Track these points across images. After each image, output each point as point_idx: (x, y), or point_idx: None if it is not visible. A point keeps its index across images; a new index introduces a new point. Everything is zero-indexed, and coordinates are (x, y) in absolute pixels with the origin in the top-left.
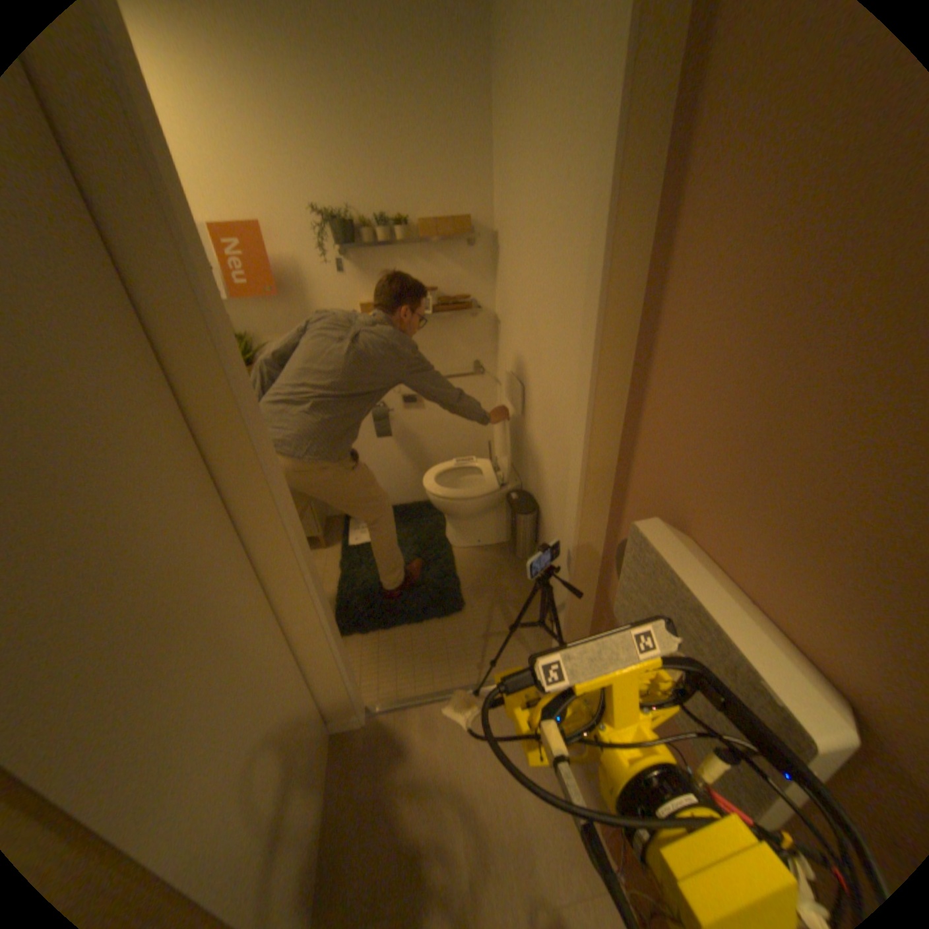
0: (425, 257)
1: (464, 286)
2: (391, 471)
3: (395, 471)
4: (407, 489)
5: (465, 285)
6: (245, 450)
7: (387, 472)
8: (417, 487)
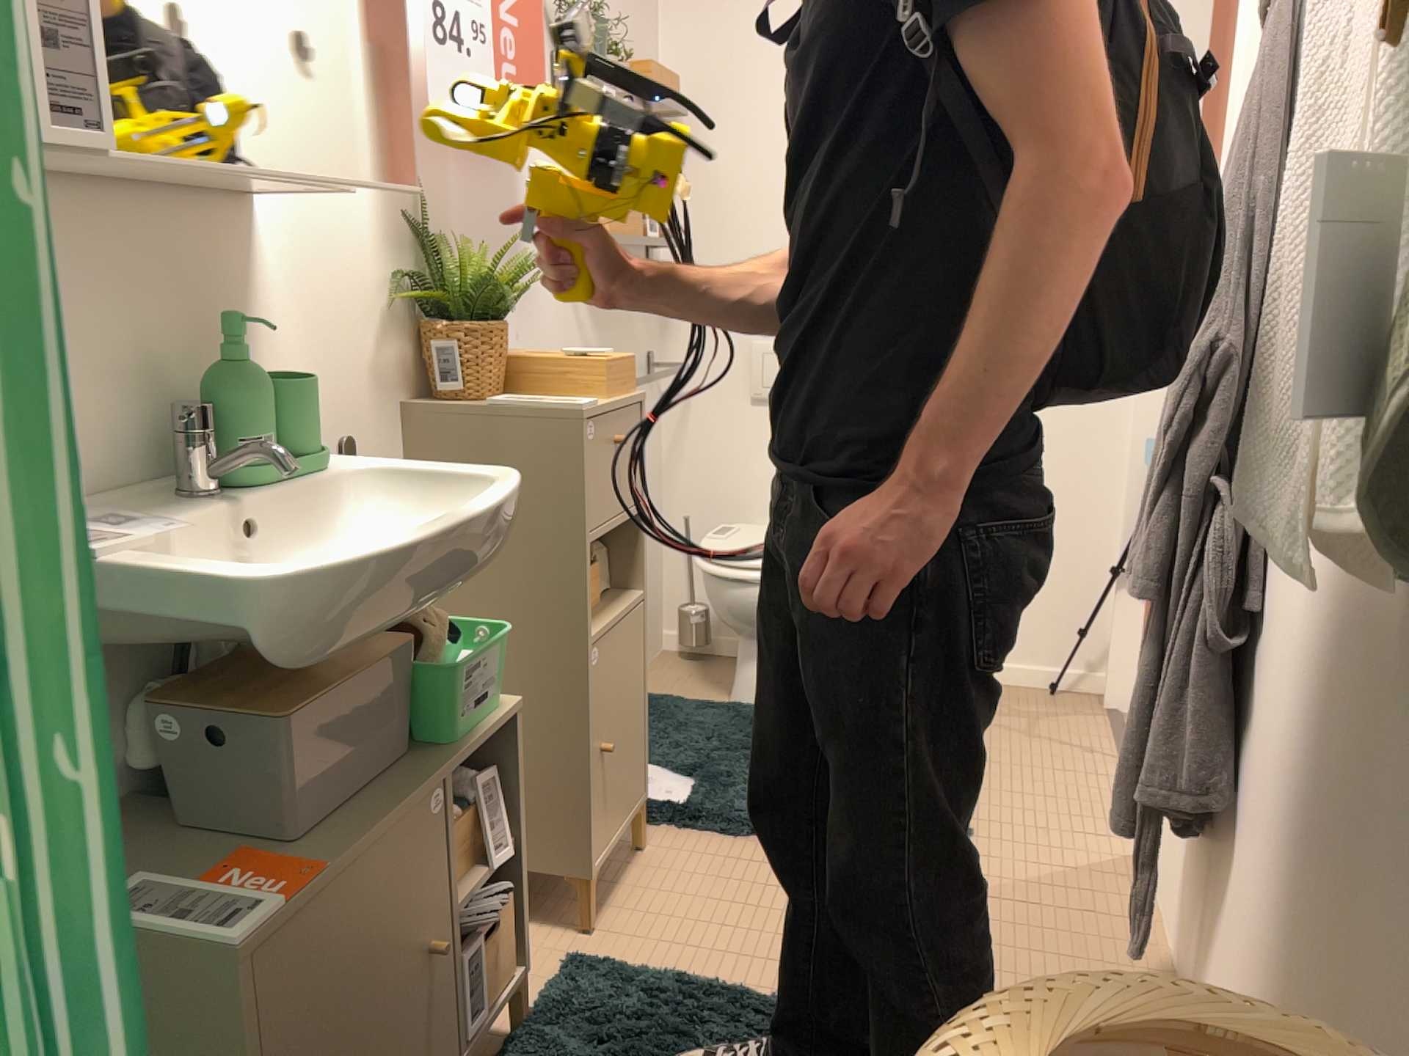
0: None
1: None
2: None
3: None
4: None
5: None
6: None
7: None
8: None
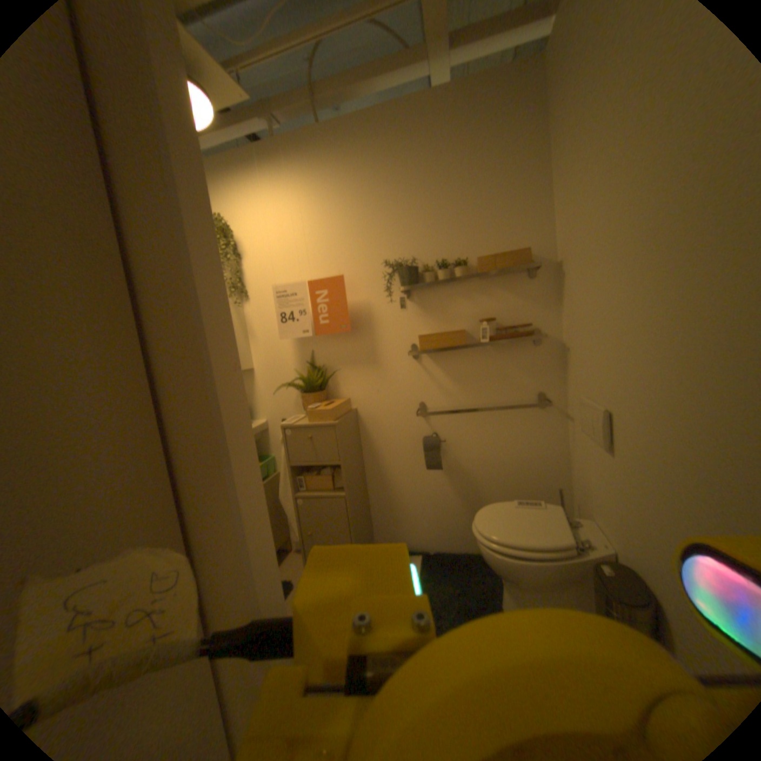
0: (485, 289)
1: (527, 313)
2: (442, 509)
3: (446, 509)
4: (458, 533)
5: (527, 312)
6: (219, 426)
7: (437, 509)
8: (470, 533)
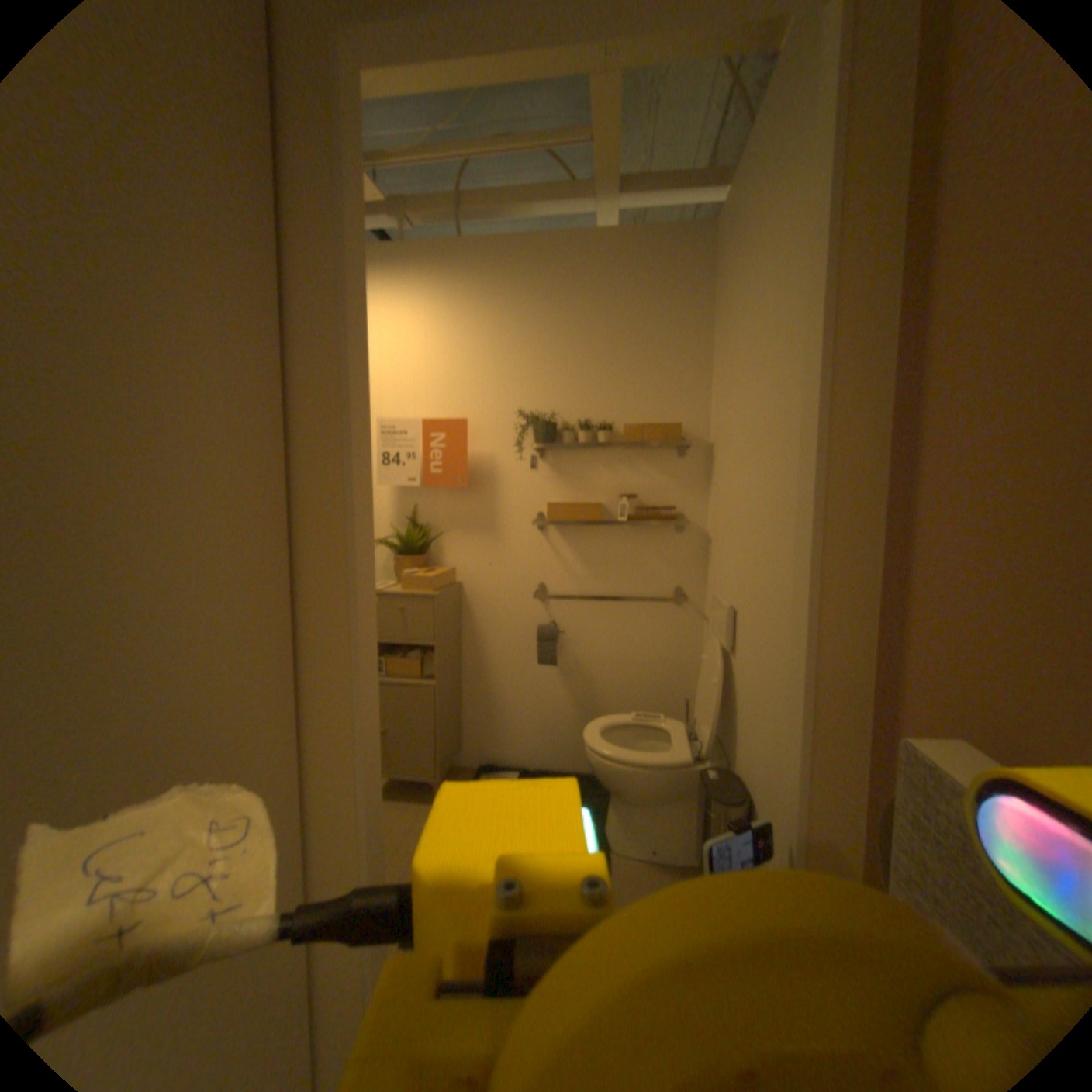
0: (629, 460)
1: (672, 495)
2: (550, 716)
3: (556, 716)
4: (567, 747)
5: (672, 493)
6: (341, 559)
7: (544, 715)
8: (581, 748)
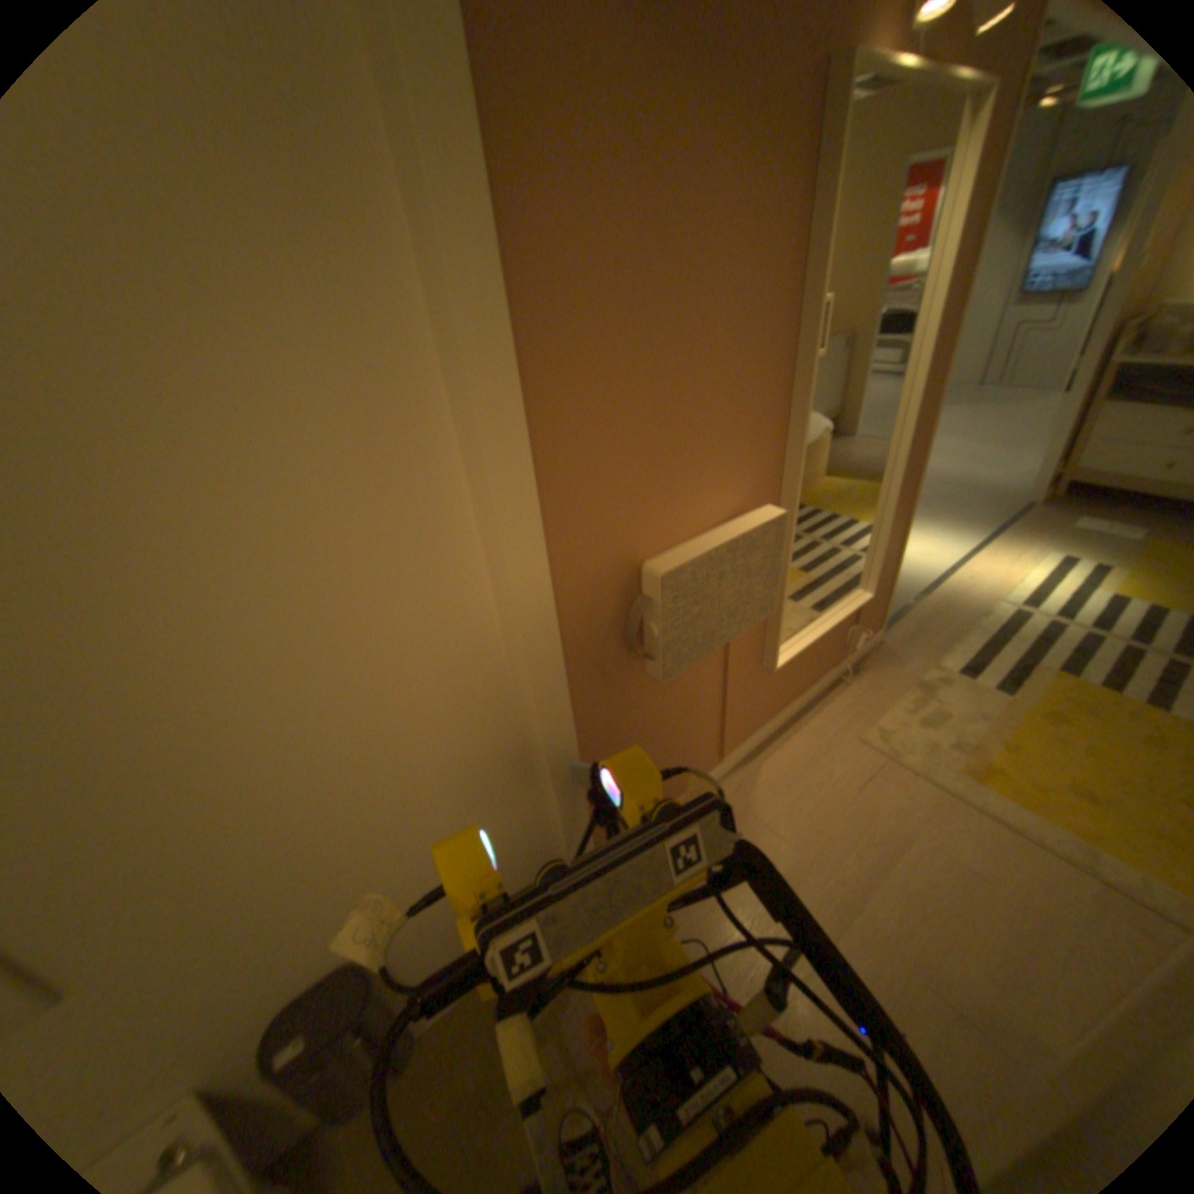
0: None
1: None
2: None
3: None
4: None
5: None
6: None
7: None
8: None
